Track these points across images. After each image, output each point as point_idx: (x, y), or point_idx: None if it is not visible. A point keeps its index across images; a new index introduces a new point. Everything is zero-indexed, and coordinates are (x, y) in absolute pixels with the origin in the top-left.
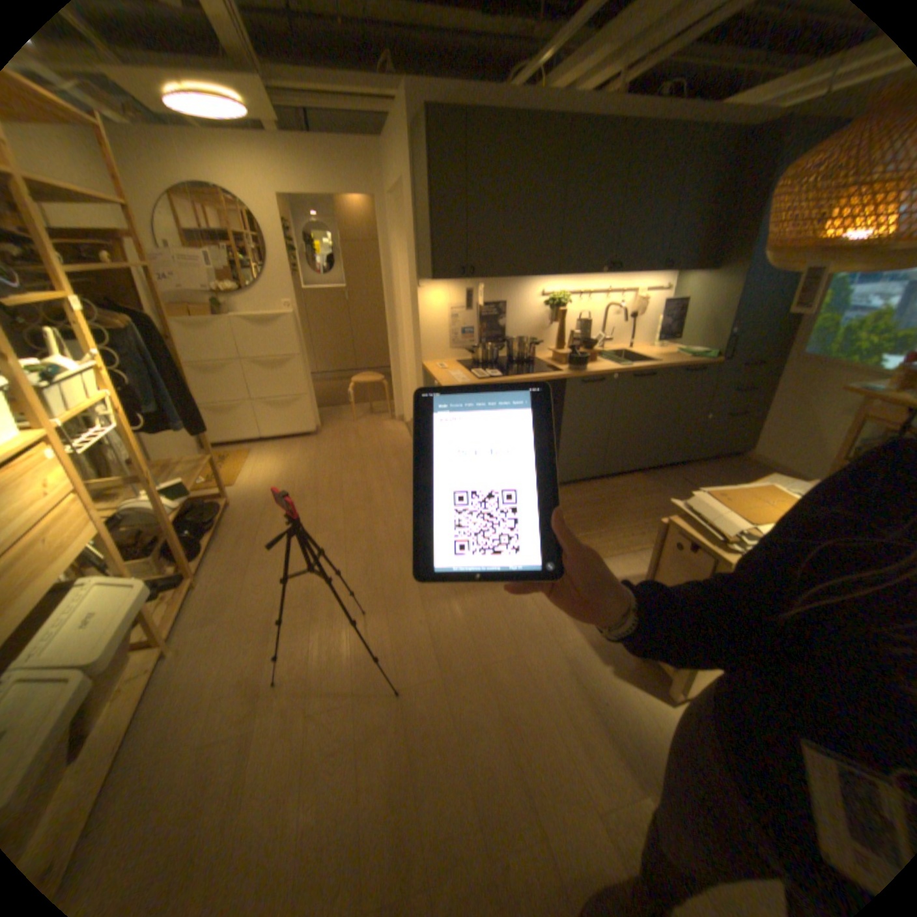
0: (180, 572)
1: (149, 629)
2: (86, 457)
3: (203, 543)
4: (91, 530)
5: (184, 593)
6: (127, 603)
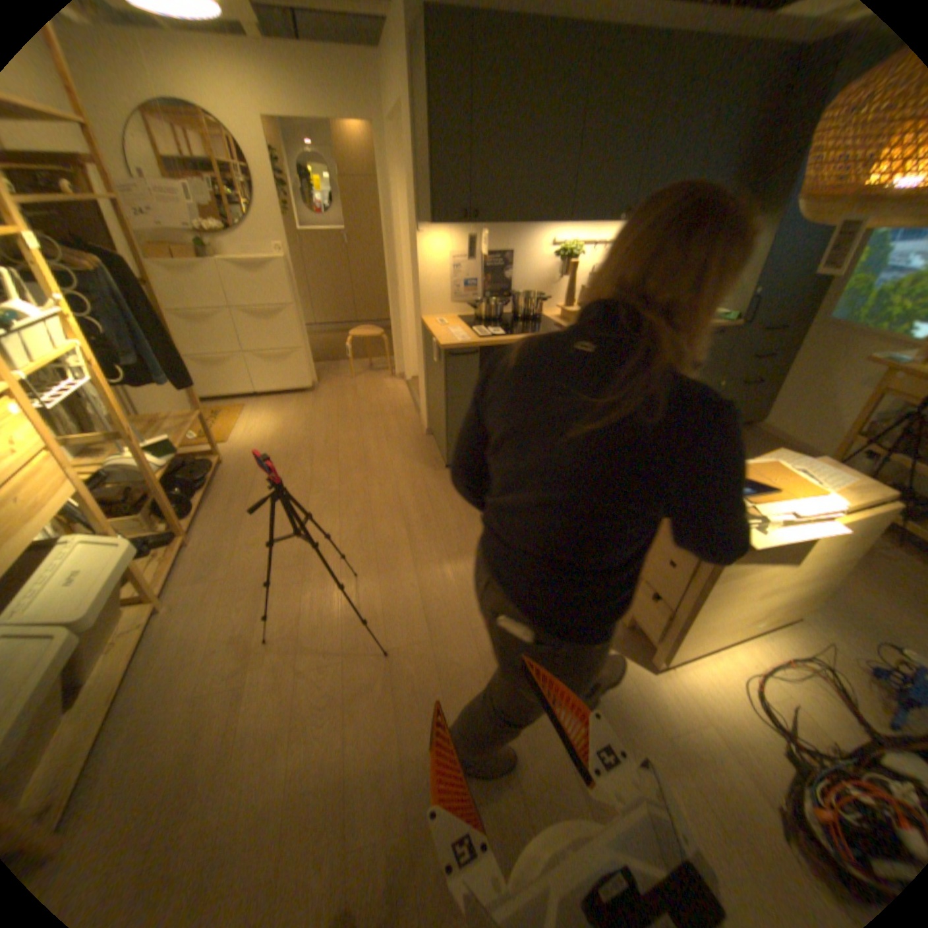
0: (172, 530)
1: (140, 586)
2: (67, 411)
3: (195, 501)
4: (69, 489)
5: (177, 551)
6: (113, 562)
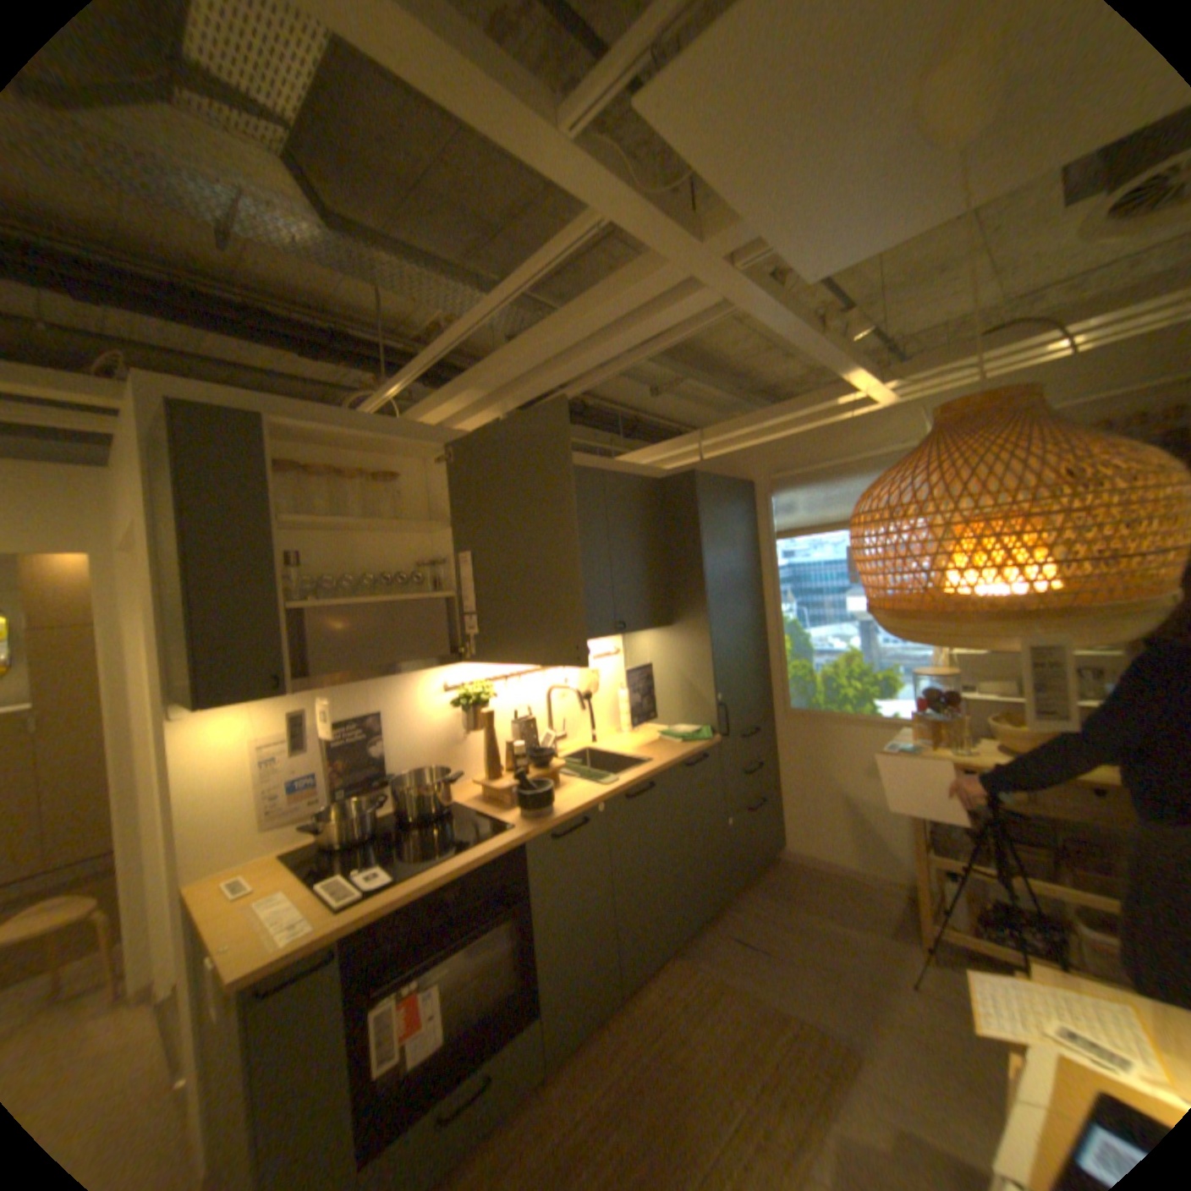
0: None
1: None
2: None
3: None
4: None
5: None
6: None
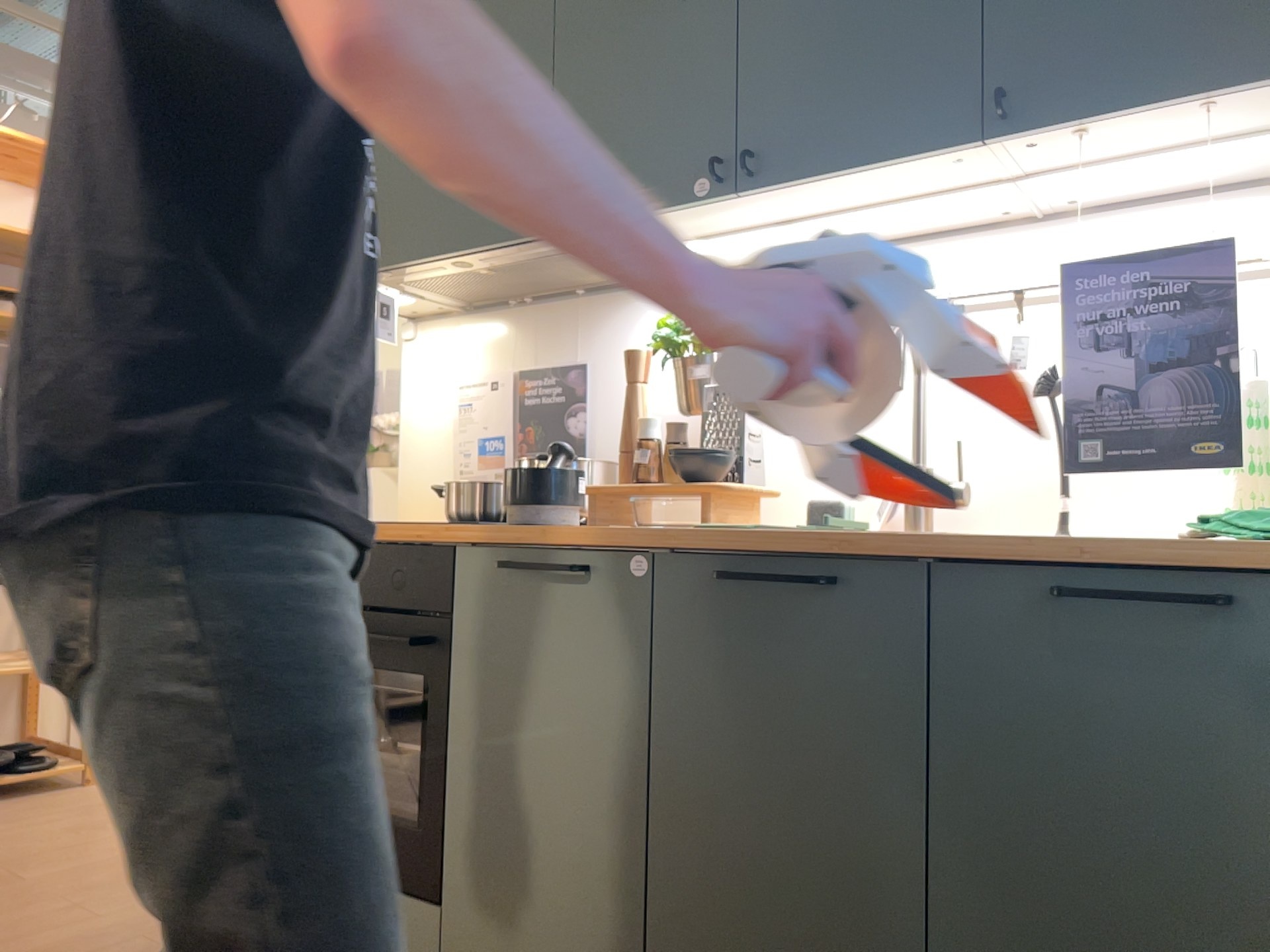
0: None
1: None
2: None
3: None
4: None
5: None
6: None
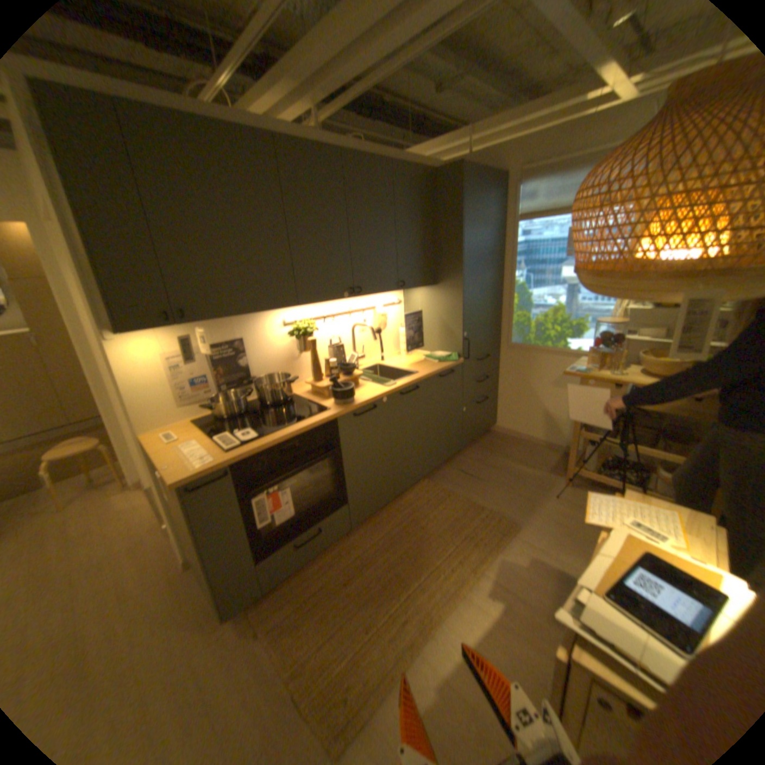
0: None
1: None
2: None
3: None
4: None
5: None
6: None
